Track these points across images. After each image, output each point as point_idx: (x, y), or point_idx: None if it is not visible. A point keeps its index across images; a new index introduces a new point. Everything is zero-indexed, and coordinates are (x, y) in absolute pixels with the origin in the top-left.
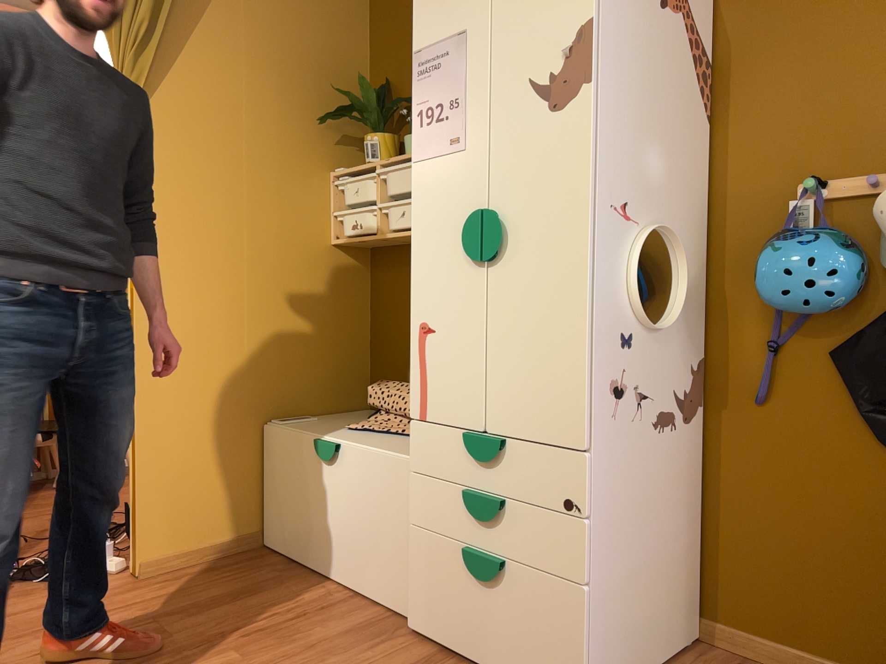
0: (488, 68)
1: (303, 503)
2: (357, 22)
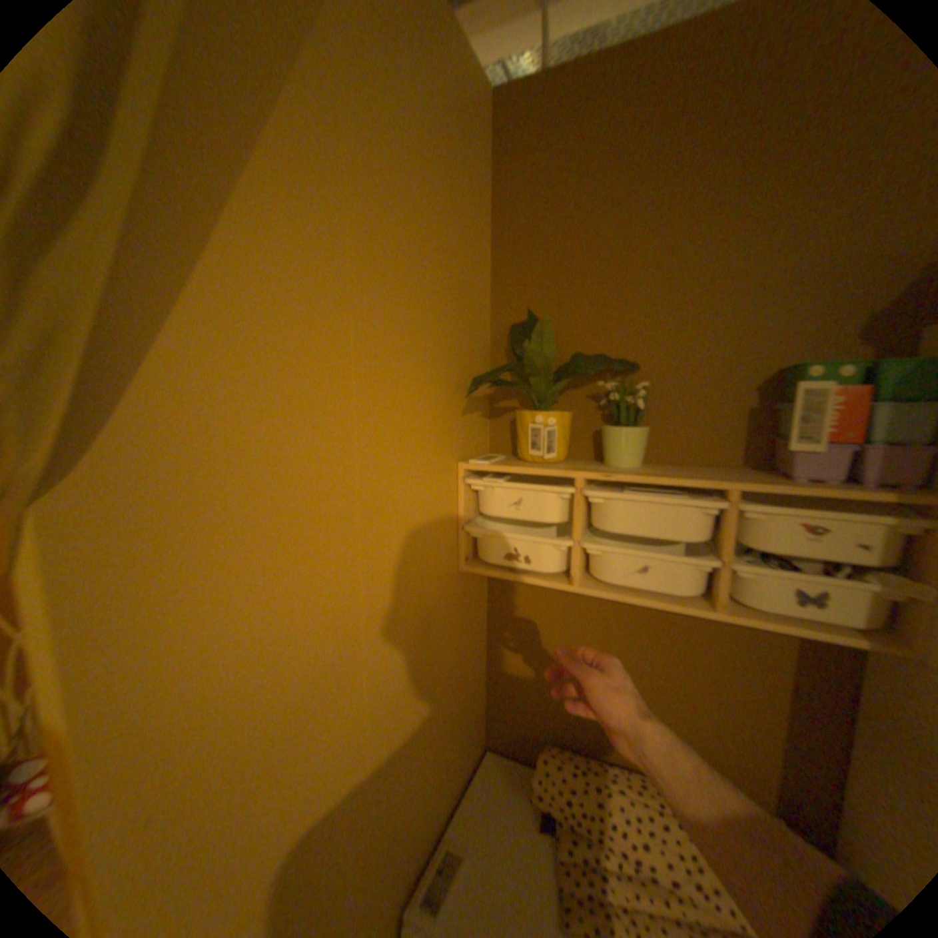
0: None
1: None
2: (480, 208)
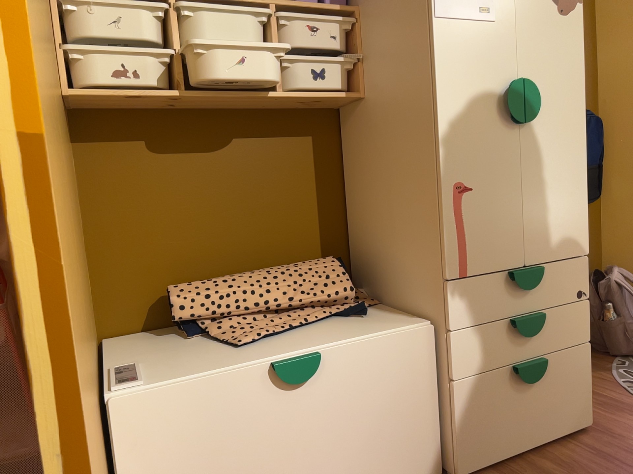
0: None
1: (243, 468)
2: None
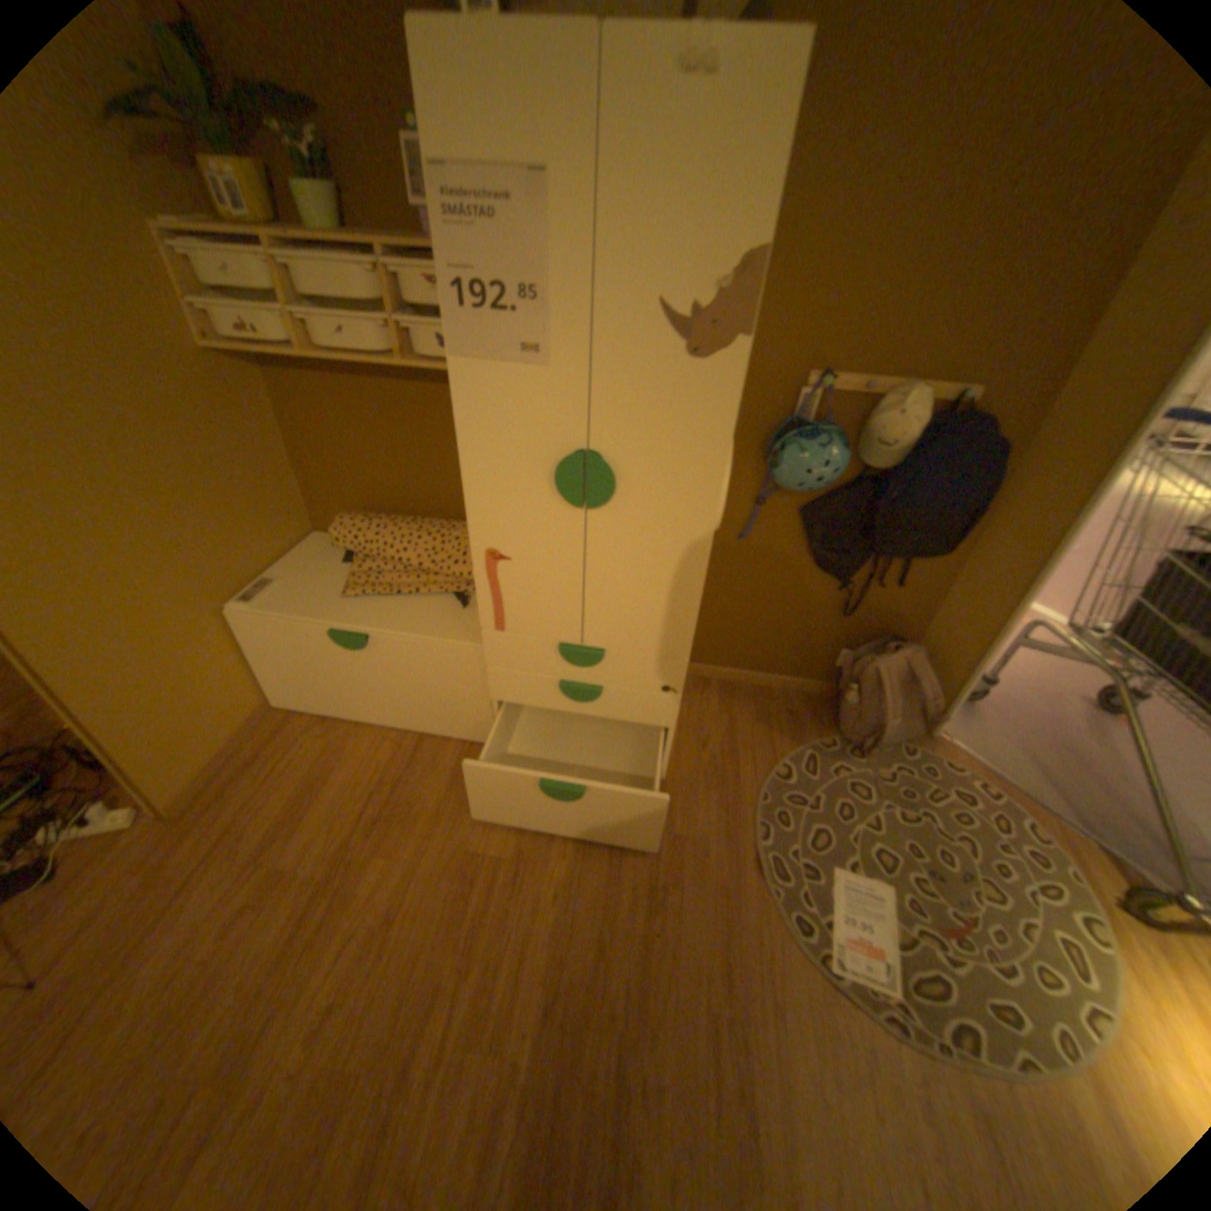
0: (590, 256)
1: (324, 678)
2: None
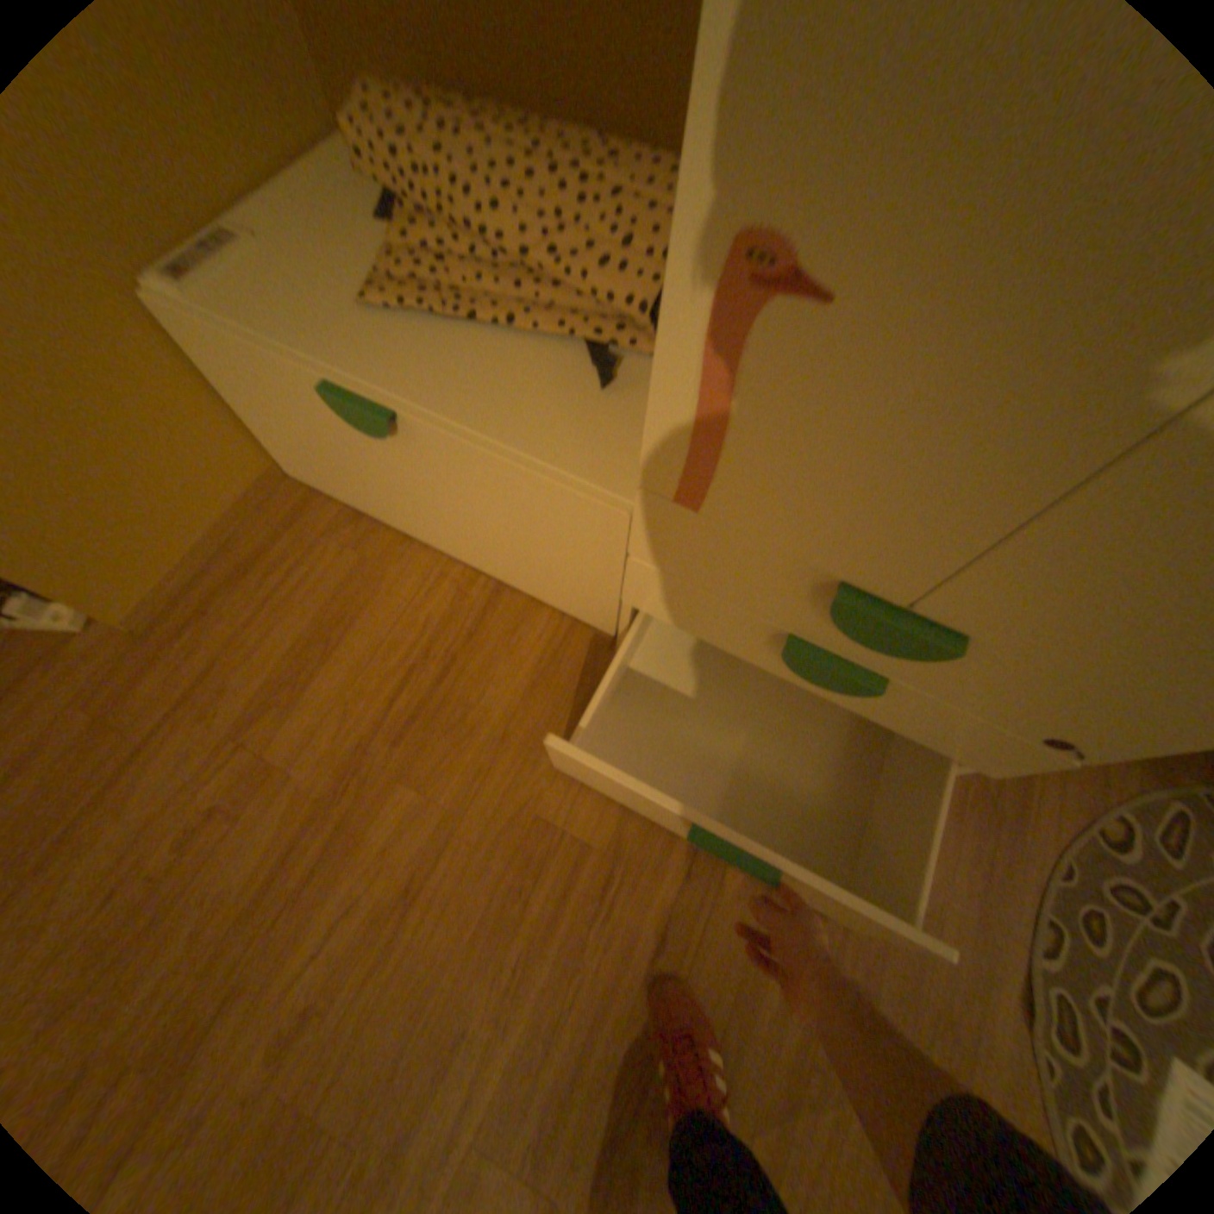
0: None
1: (343, 459)
2: None
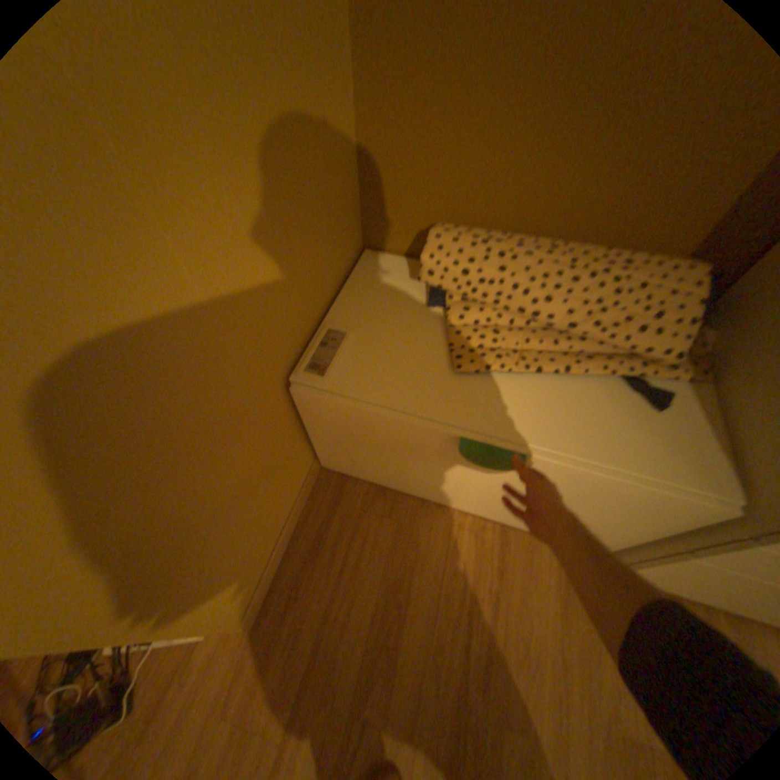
0: None
1: (407, 466)
2: None
